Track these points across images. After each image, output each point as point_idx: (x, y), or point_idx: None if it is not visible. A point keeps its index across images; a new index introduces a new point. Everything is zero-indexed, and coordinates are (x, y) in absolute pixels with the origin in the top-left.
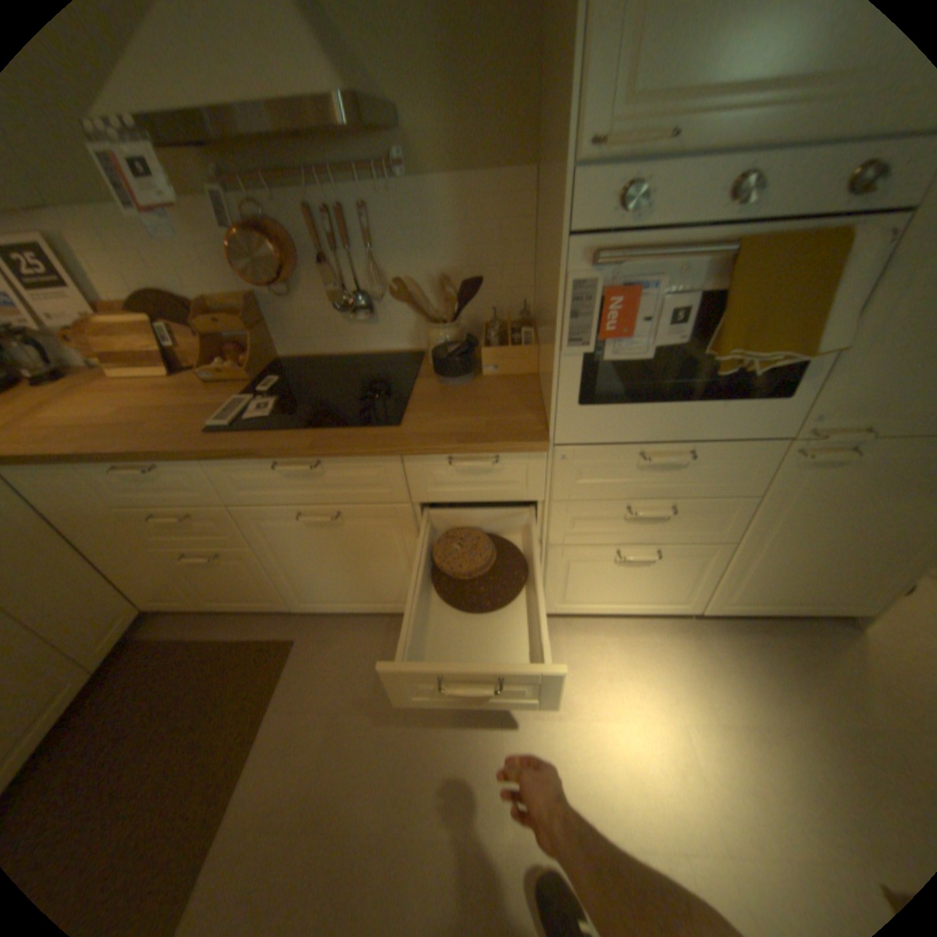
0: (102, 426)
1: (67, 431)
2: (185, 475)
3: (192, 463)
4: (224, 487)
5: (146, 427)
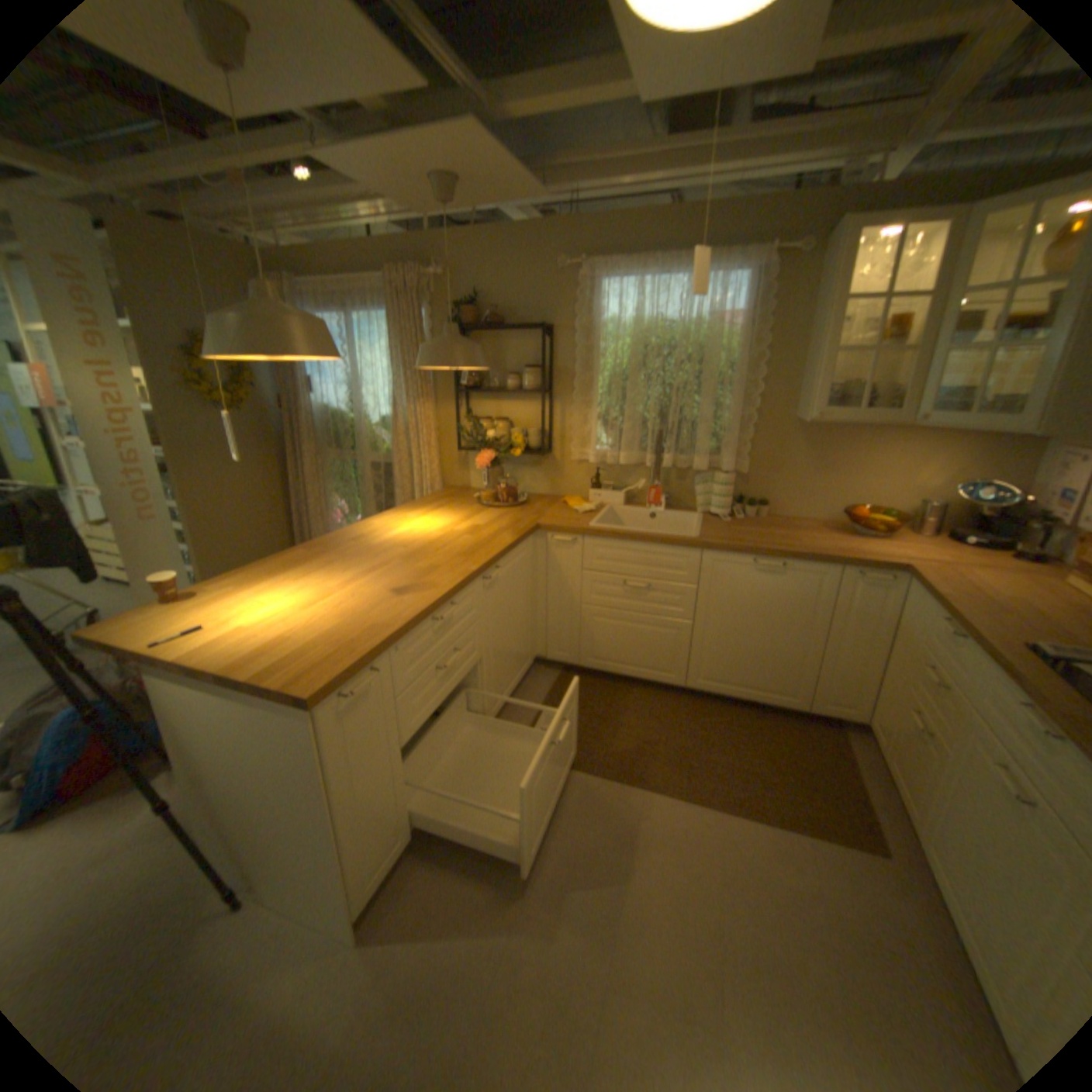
0: (987, 598)
1: (966, 587)
2: (975, 661)
3: (987, 656)
4: (986, 692)
5: (1005, 617)
